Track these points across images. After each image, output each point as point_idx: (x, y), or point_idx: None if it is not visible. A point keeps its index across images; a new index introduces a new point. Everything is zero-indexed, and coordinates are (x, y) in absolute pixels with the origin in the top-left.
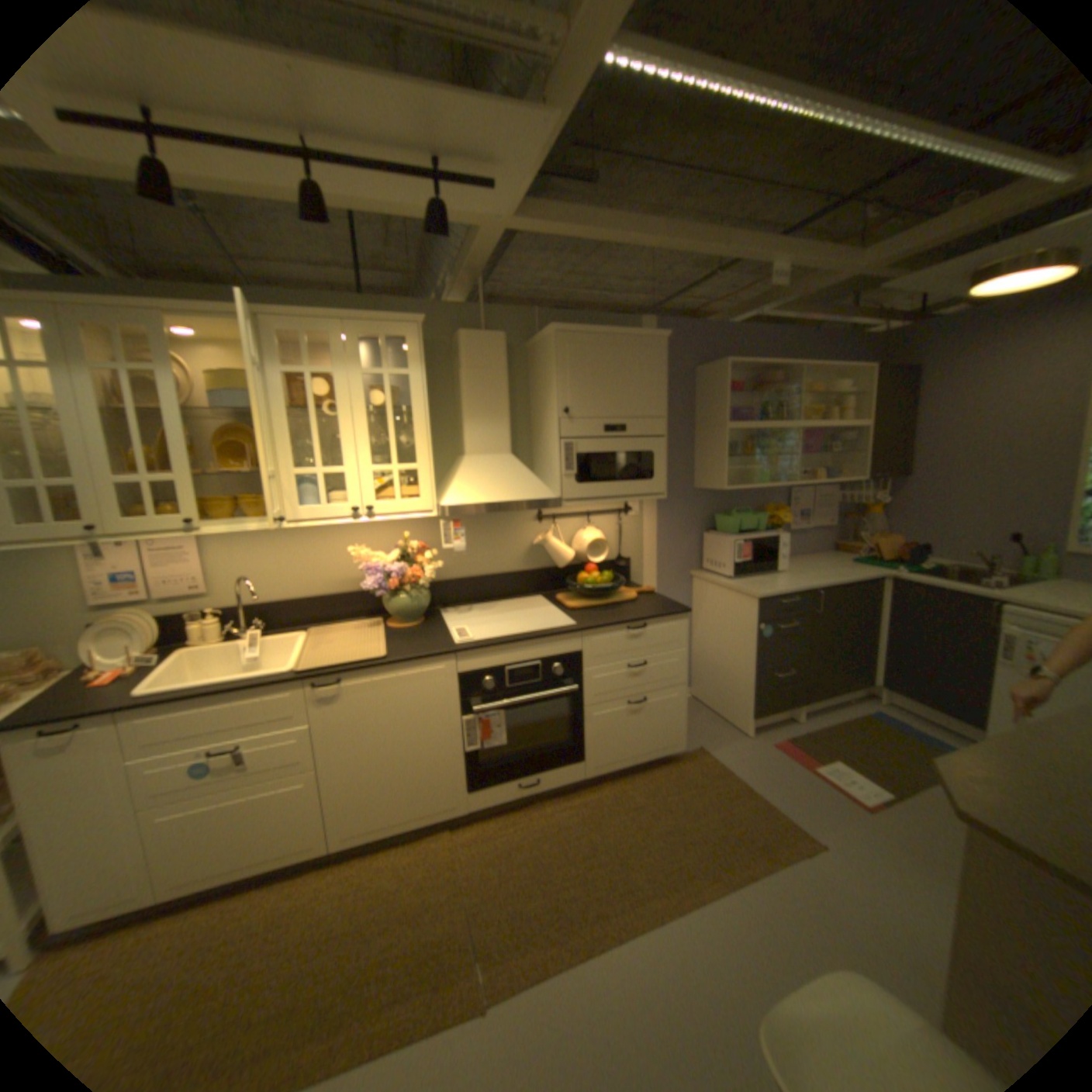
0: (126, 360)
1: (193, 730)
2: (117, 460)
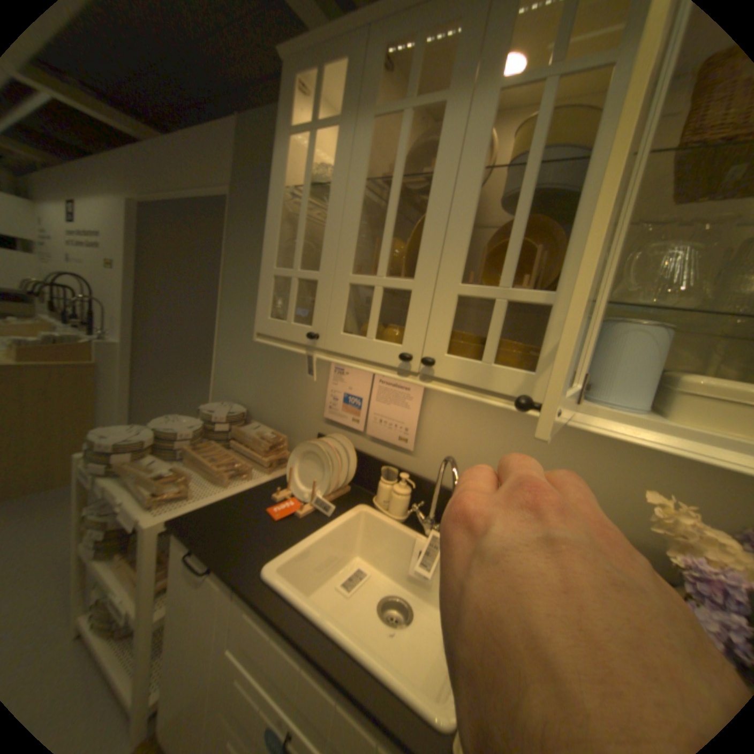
0: (413, 94)
1: (284, 679)
2: (371, 261)
